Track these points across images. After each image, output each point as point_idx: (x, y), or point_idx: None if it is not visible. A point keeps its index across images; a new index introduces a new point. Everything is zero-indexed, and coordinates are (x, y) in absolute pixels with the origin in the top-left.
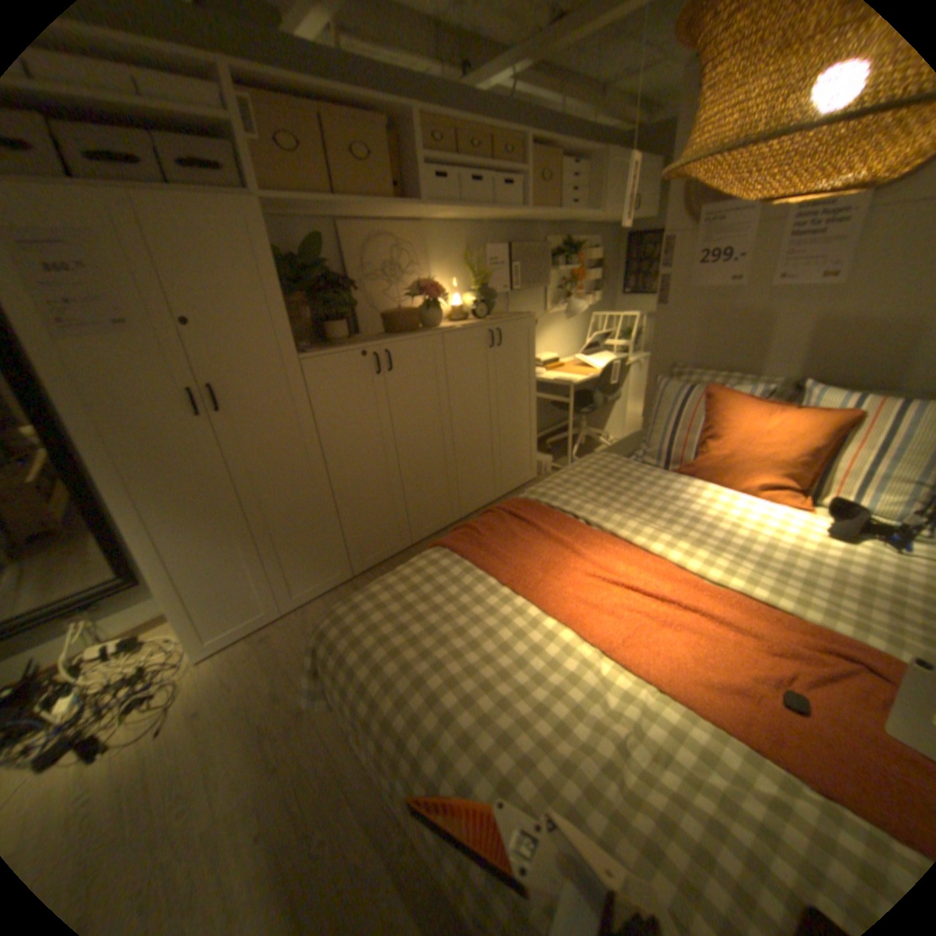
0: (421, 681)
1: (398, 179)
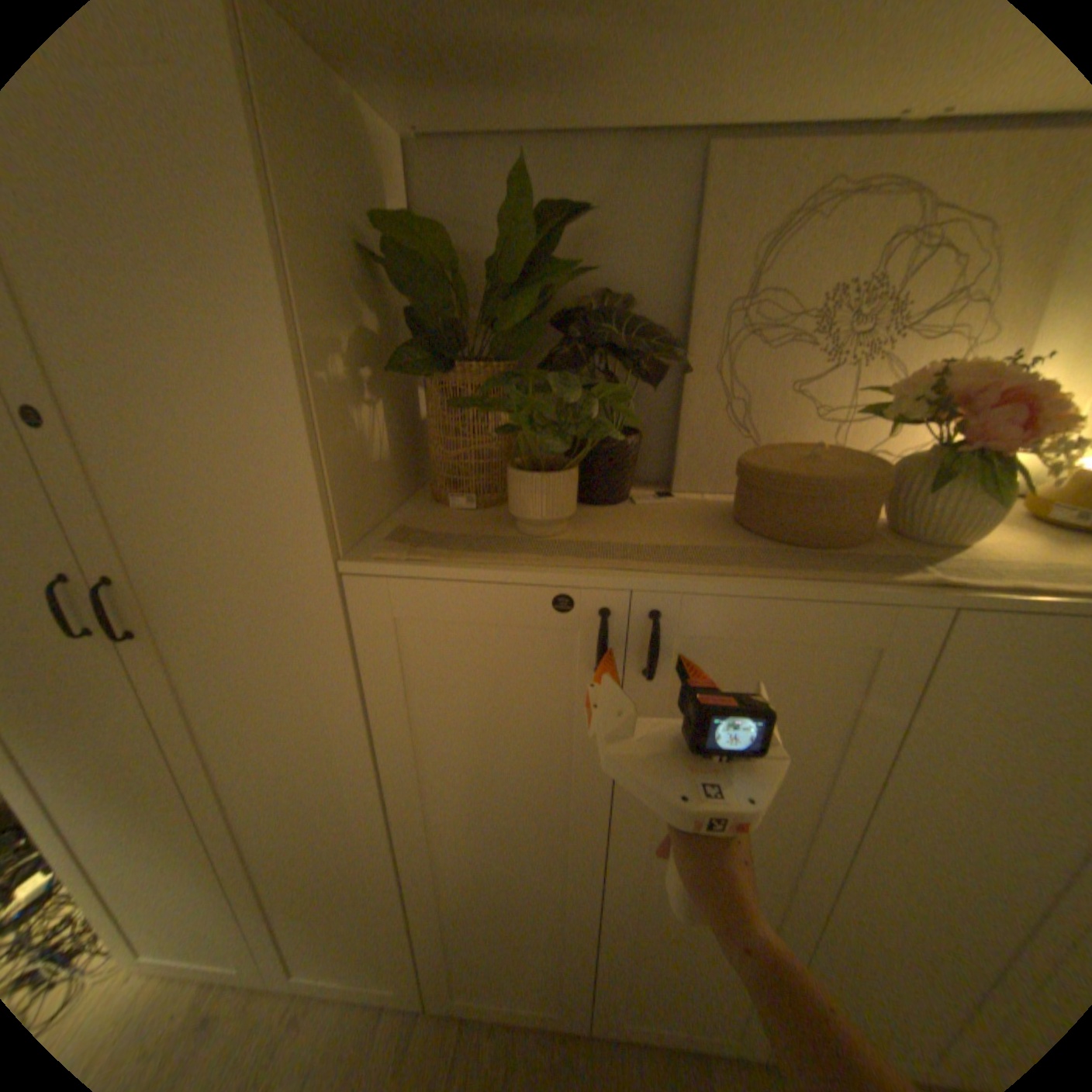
0: None
1: None
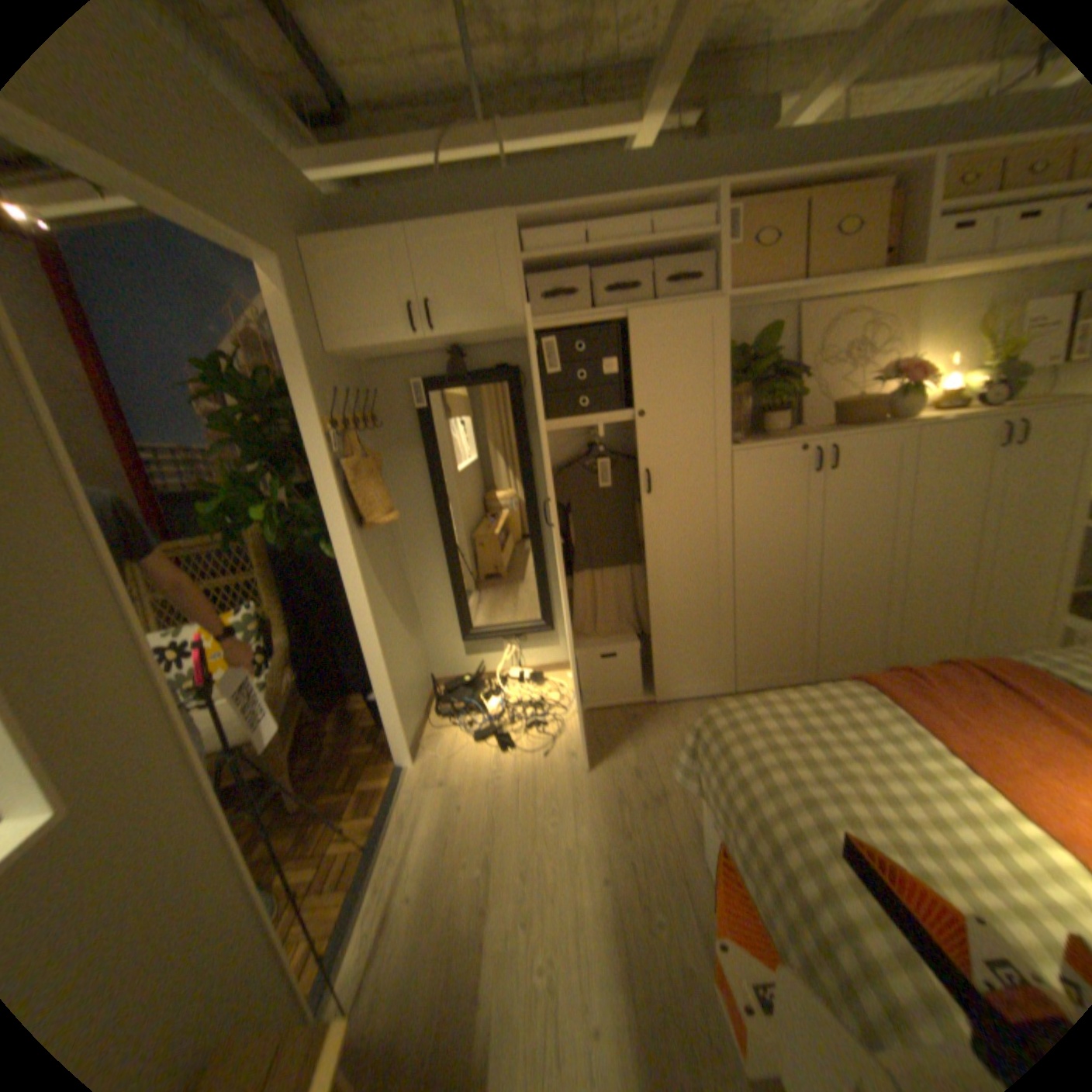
0: (816, 807)
1: (895, 245)
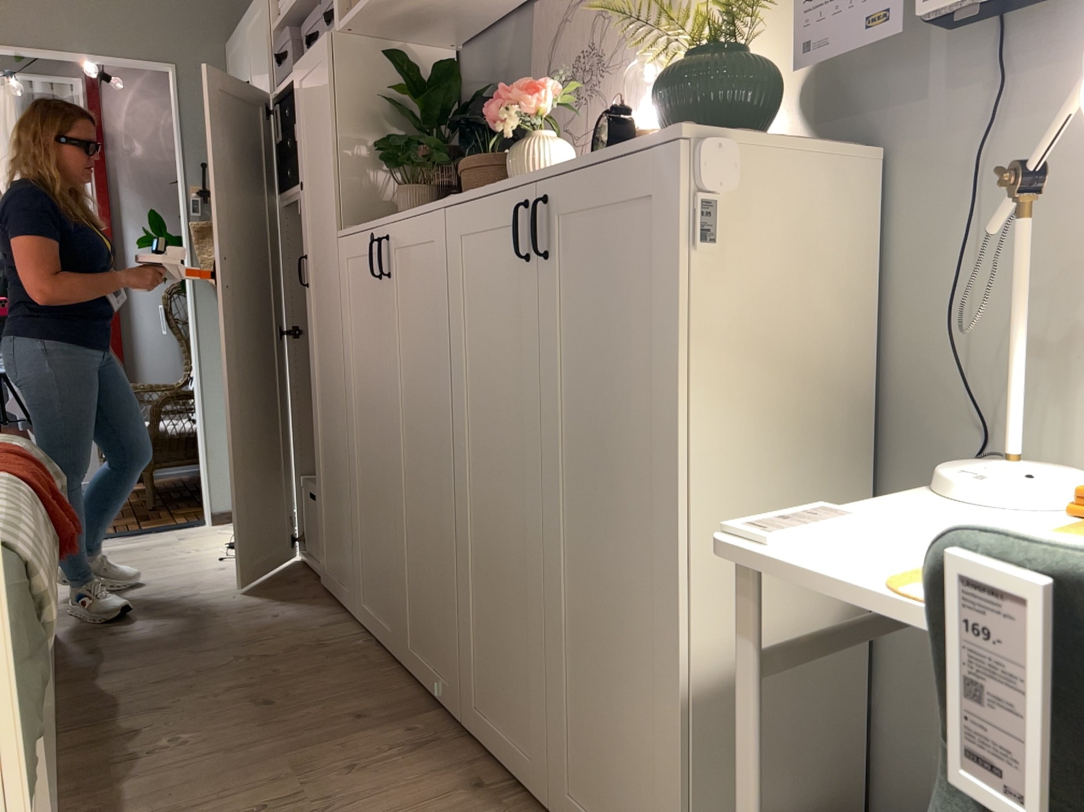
0: None
1: None
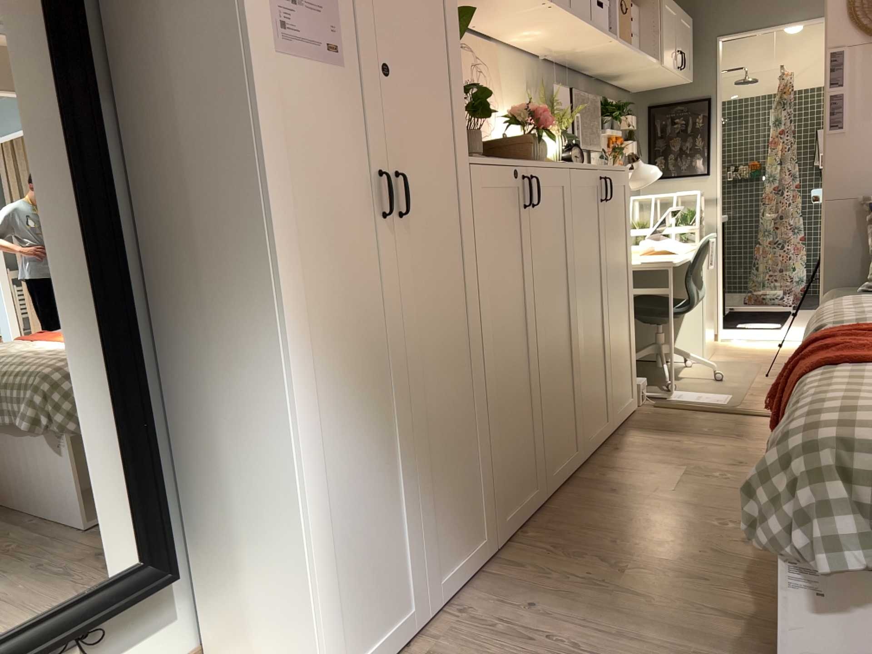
0: None
1: None
